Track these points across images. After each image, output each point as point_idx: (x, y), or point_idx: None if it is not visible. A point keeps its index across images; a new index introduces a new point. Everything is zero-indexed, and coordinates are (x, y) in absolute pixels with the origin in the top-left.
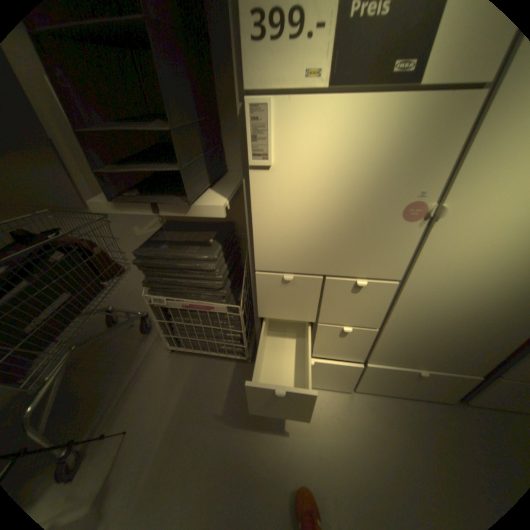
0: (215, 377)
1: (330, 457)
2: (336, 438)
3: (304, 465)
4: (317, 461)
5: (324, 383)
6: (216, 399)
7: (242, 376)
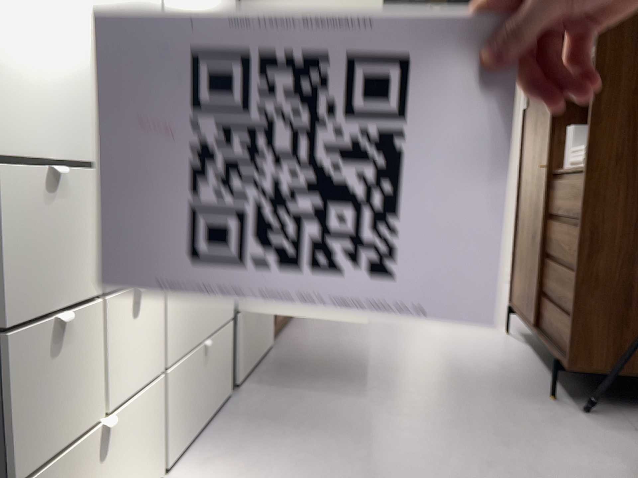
0: None
1: None
2: None
3: None
4: None
5: None
6: None
7: None
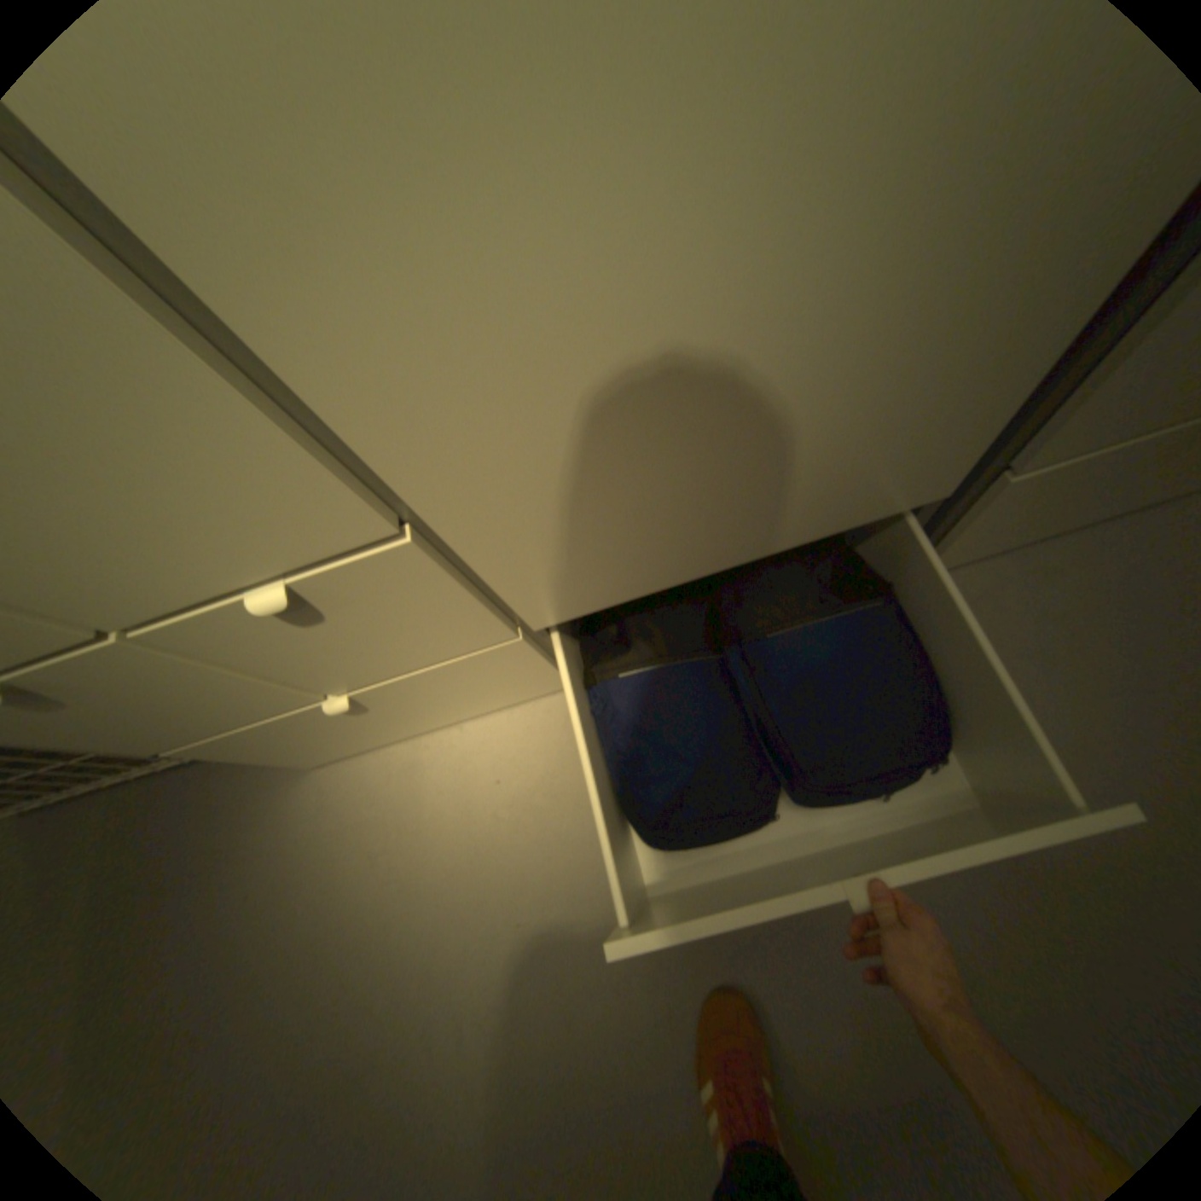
0: (173, 829)
1: (537, 910)
2: (547, 847)
3: (470, 964)
4: (504, 937)
5: (481, 709)
6: (191, 893)
7: (250, 790)
